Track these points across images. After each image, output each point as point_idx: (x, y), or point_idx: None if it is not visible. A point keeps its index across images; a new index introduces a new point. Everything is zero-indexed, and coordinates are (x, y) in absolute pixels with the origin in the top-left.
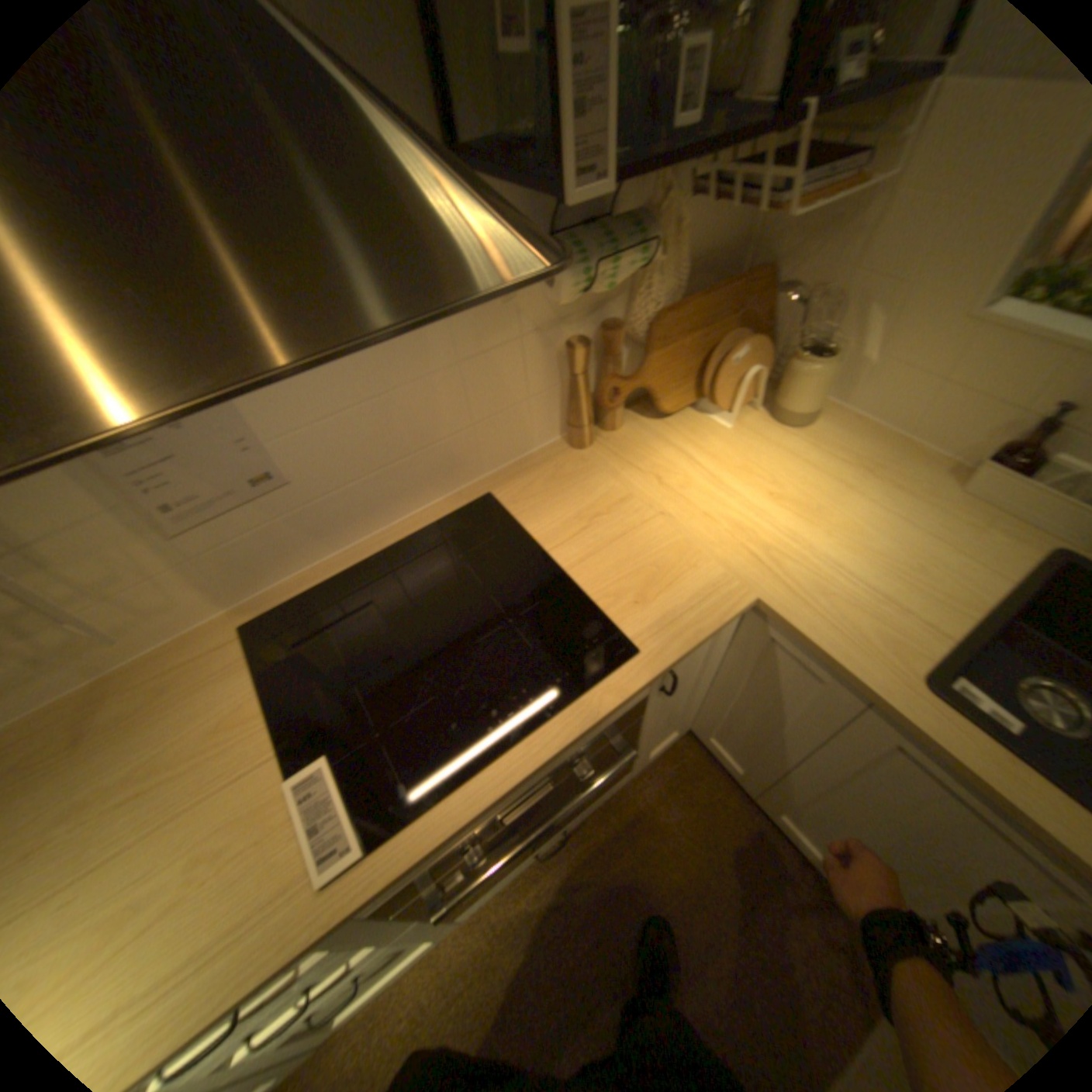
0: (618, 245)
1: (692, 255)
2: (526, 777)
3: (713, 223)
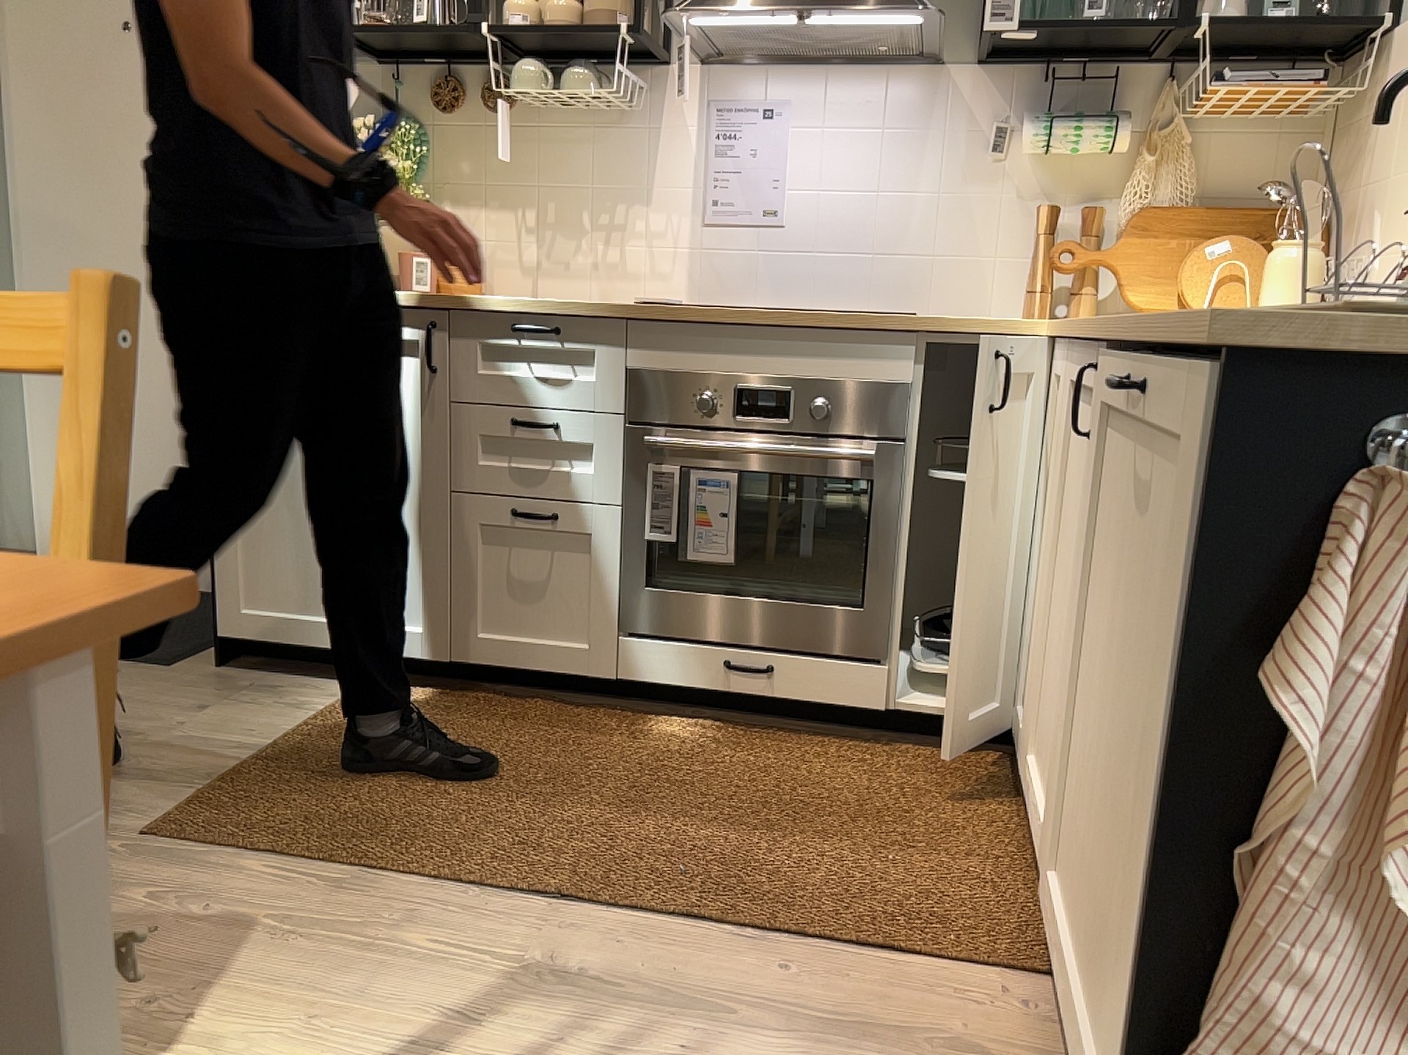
0: (1078, 121)
1: (1215, 194)
2: (778, 320)
3: (1245, 172)
